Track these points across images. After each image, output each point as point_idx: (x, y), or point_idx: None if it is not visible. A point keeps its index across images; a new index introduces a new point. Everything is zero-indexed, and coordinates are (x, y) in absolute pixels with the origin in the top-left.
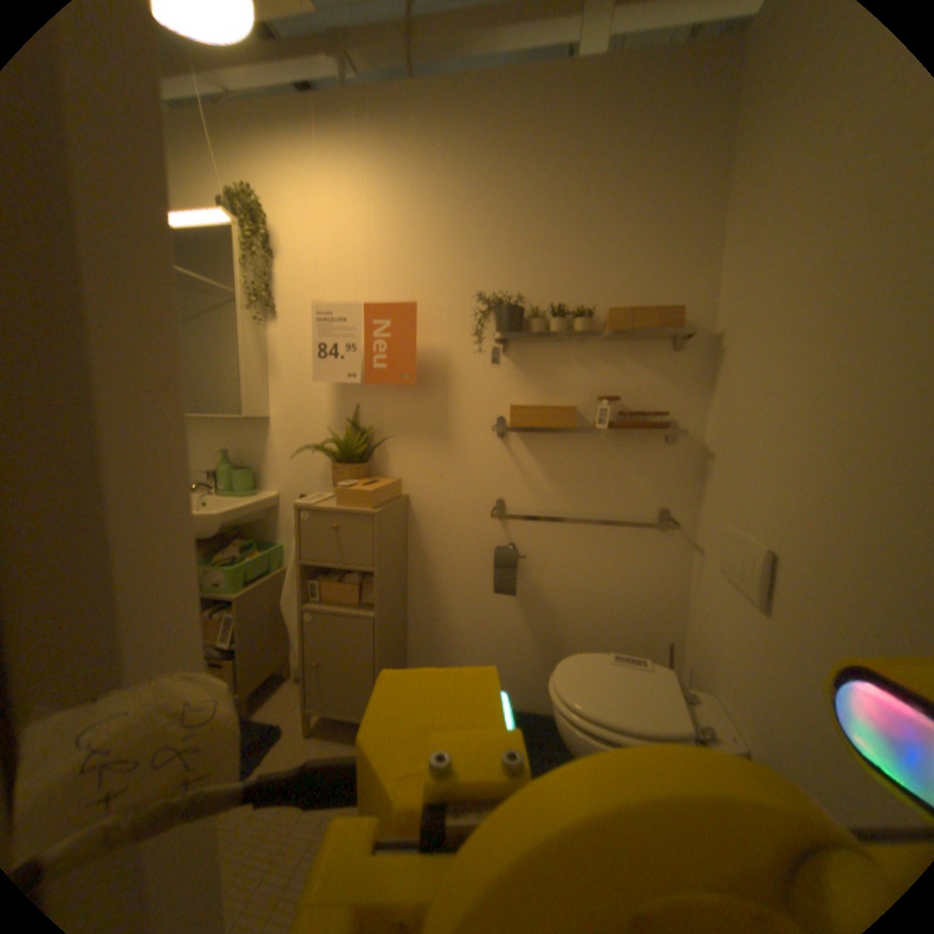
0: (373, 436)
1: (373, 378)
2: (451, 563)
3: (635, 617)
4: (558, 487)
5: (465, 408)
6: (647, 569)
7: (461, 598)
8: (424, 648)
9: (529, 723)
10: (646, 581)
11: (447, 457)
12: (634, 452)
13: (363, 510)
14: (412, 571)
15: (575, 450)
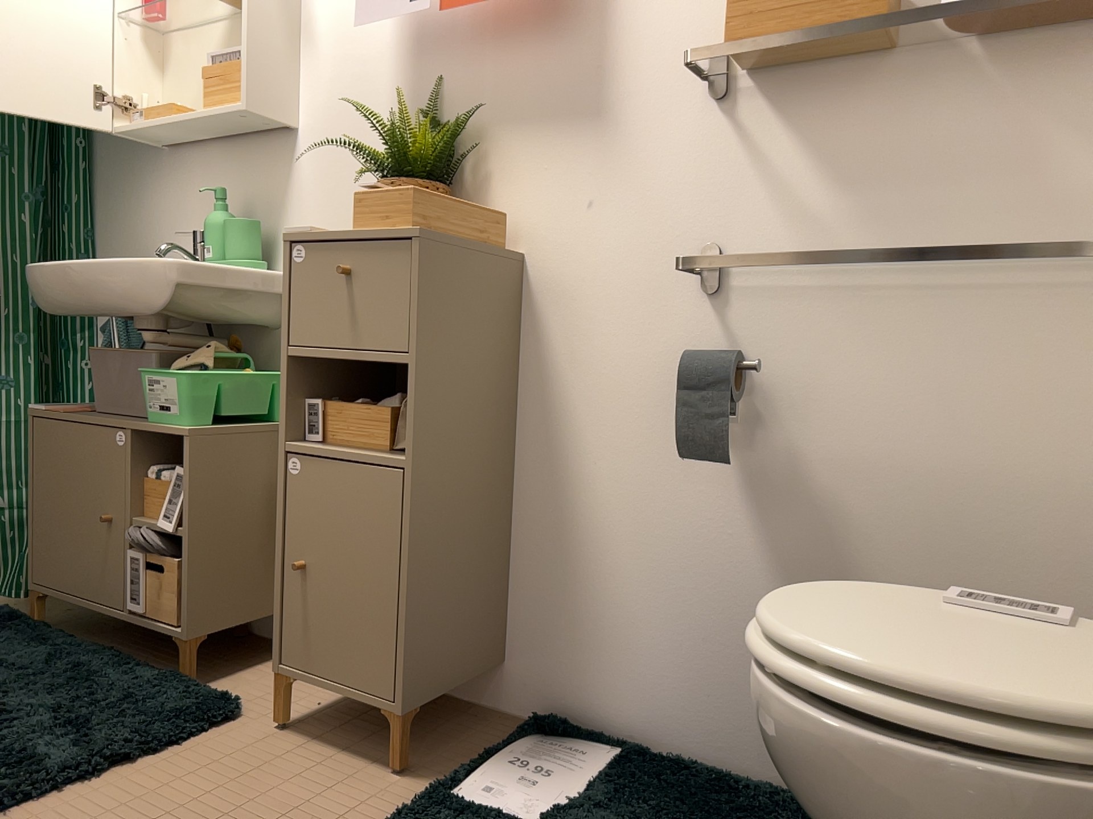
0: (460, 137)
1: (457, 6)
2: (601, 405)
3: (1054, 542)
4: (844, 207)
5: (639, 53)
6: (1088, 406)
7: (619, 486)
8: (541, 599)
9: (752, 789)
10: (1085, 441)
11: (599, 167)
12: (1047, 90)
13: (397, 232)
14: (523, 424)
15: (886, 108)
